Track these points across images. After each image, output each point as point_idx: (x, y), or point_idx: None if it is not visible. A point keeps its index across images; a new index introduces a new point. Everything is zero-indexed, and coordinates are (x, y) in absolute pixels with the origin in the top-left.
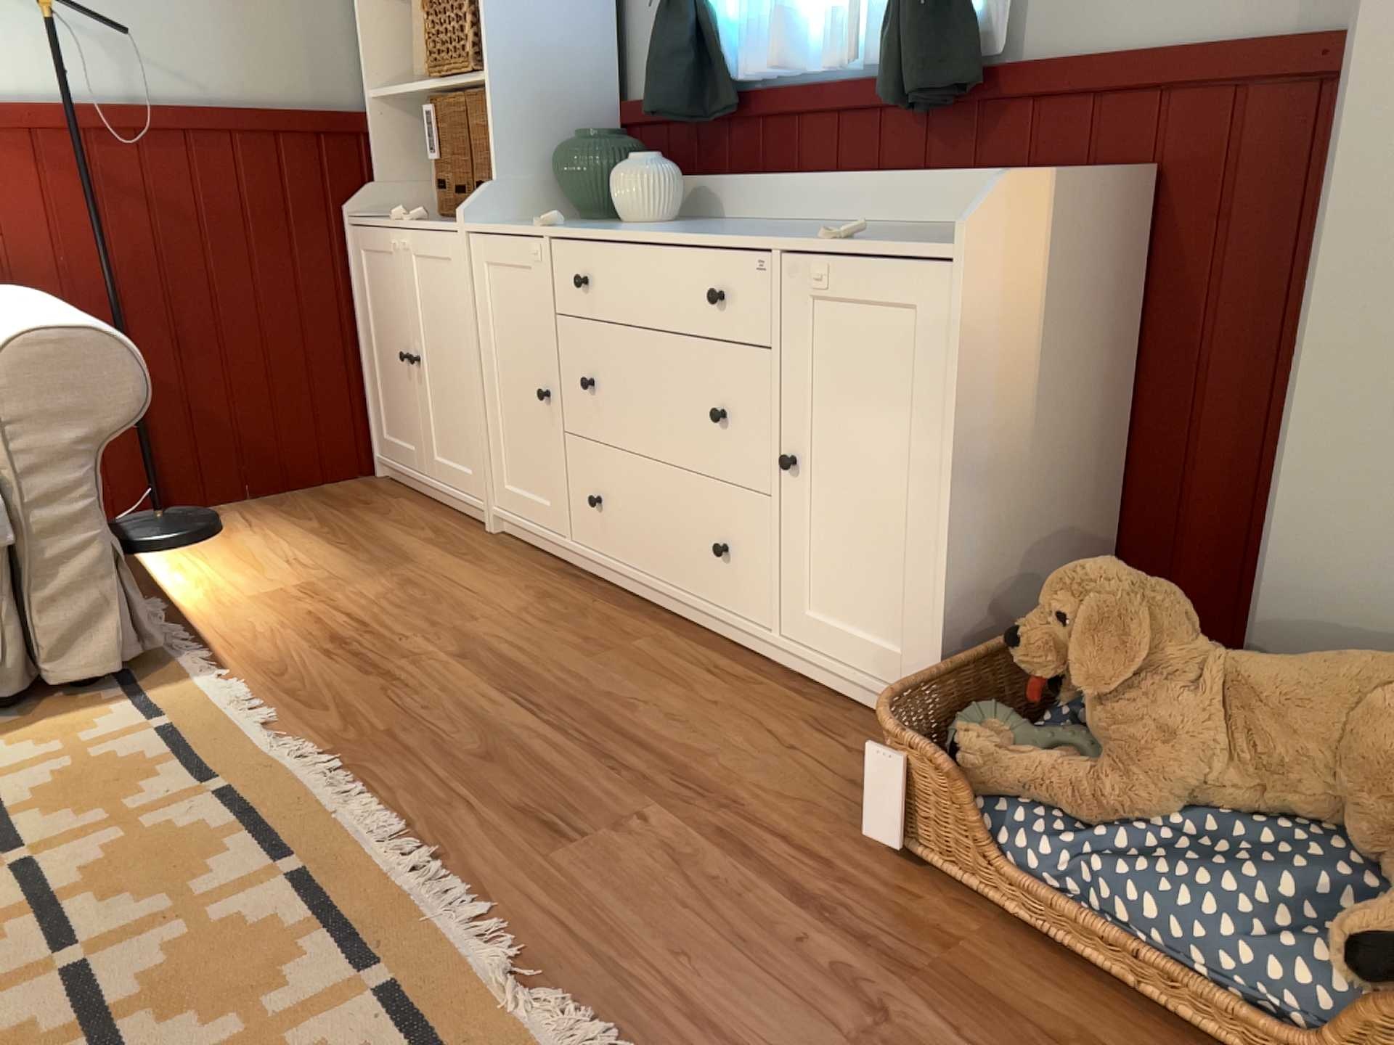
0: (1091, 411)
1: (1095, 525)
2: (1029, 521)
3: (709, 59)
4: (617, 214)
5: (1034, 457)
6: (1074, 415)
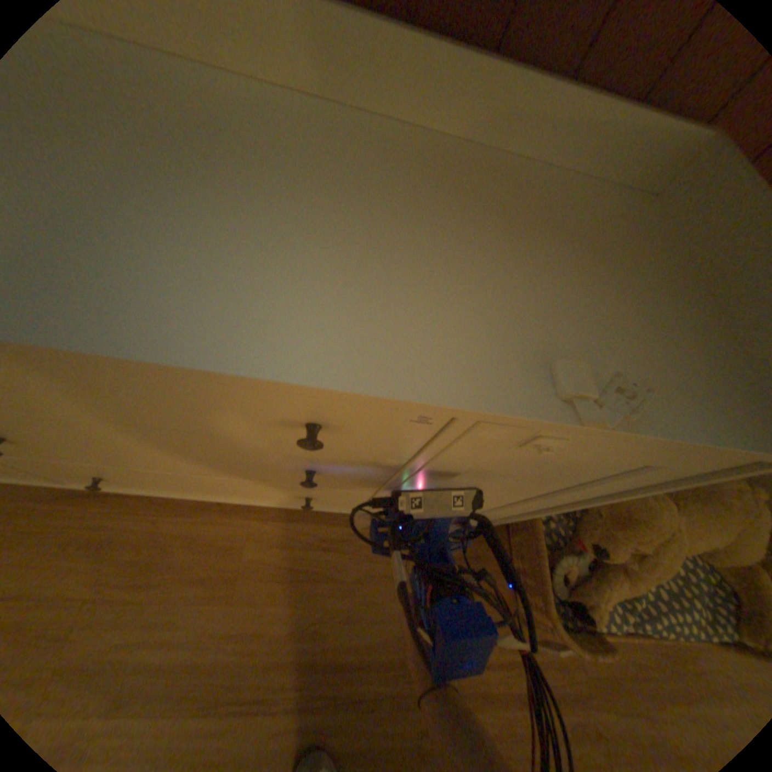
0: None
1: None
2: None
3: None
4: None
5: None
6: None
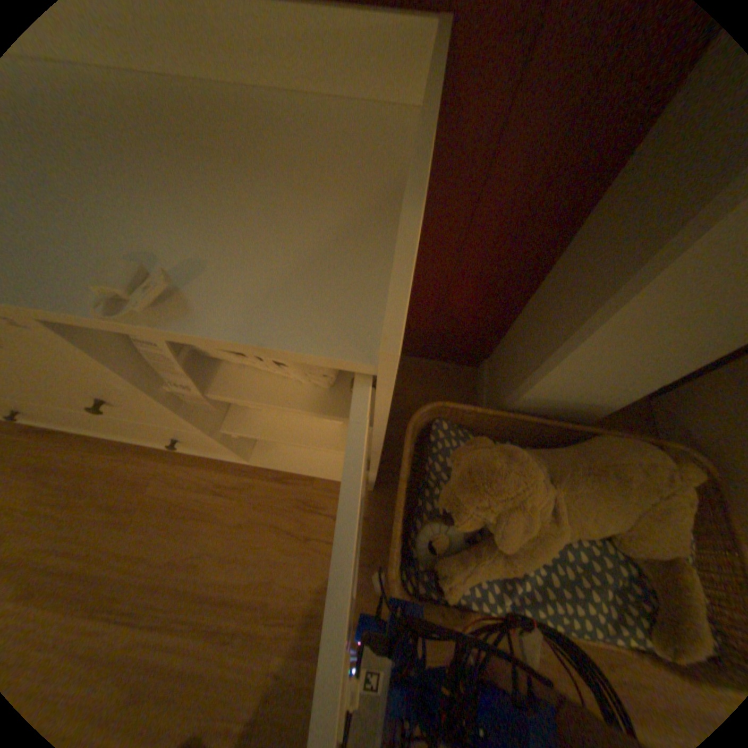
0: None
1: None
2: None
3: None
4: None
5: None
6: None
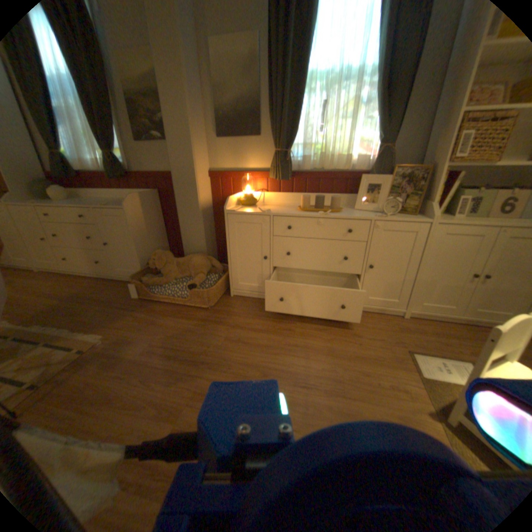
0: (158, 228)
1: (165, 245)
2: (151, 246)
3: (66, 164)
4: (51, 197)
5: (149, 237)
6: (155, 229)
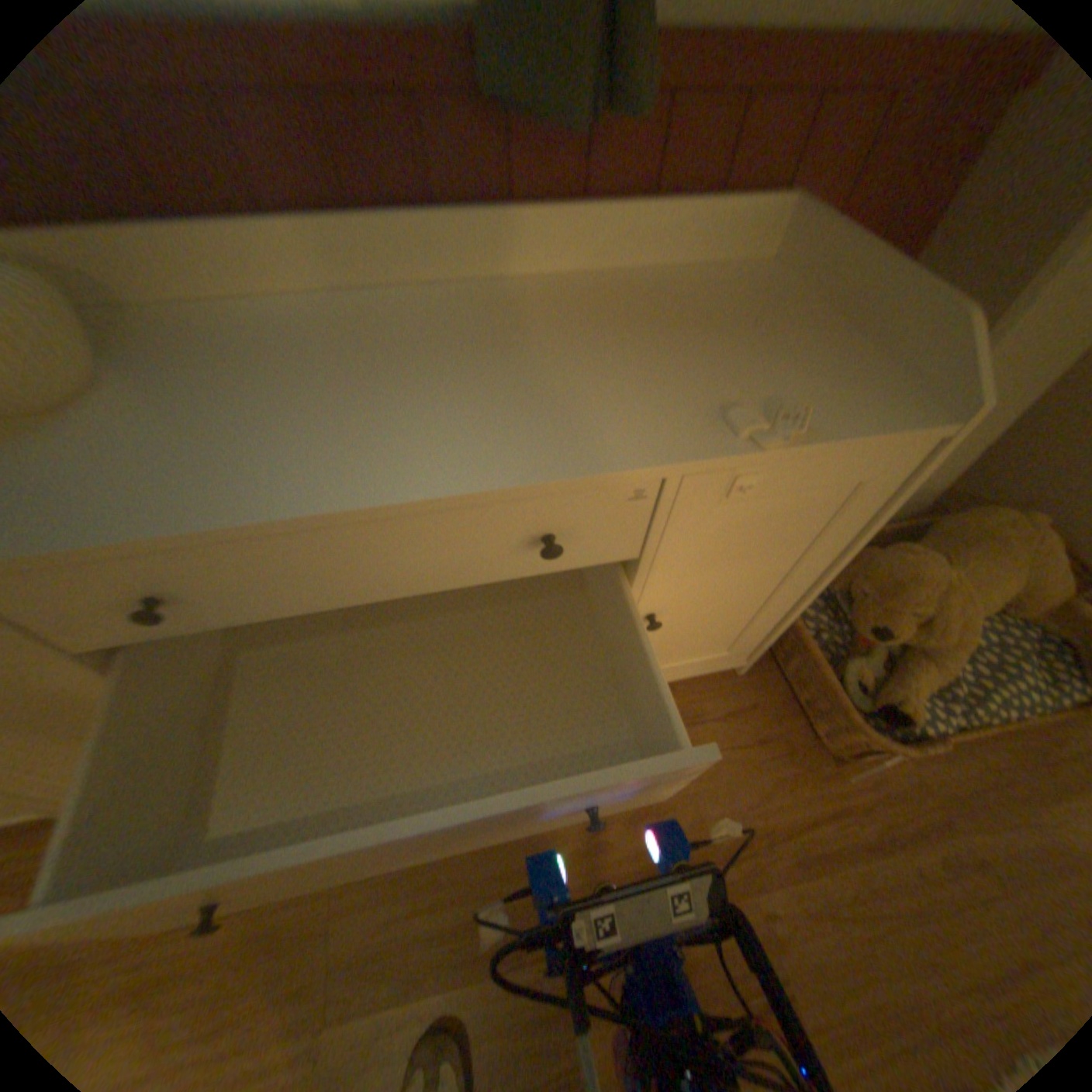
0: None
1: None
2: None
3: None
4: None
5: None
6: None
